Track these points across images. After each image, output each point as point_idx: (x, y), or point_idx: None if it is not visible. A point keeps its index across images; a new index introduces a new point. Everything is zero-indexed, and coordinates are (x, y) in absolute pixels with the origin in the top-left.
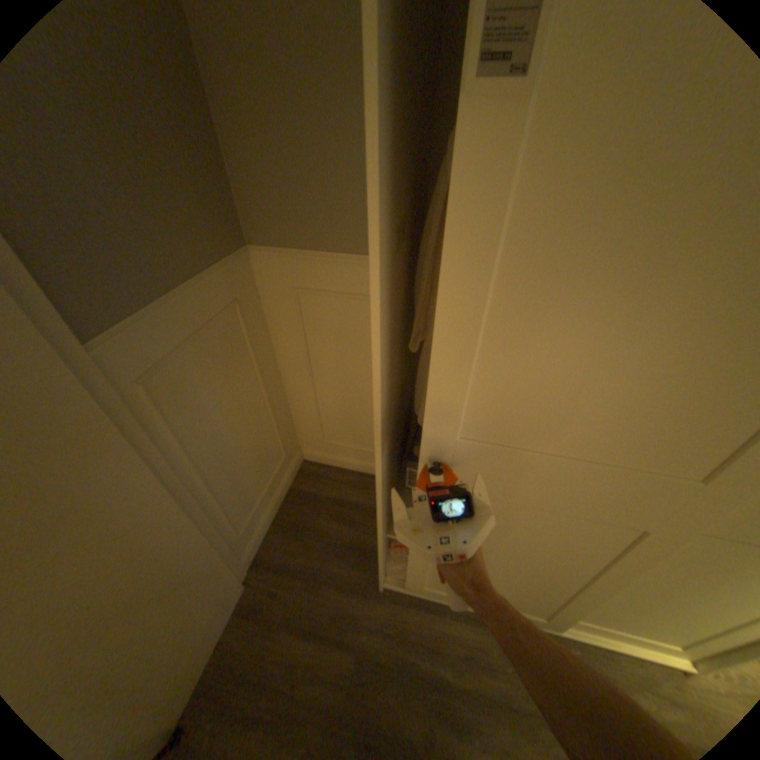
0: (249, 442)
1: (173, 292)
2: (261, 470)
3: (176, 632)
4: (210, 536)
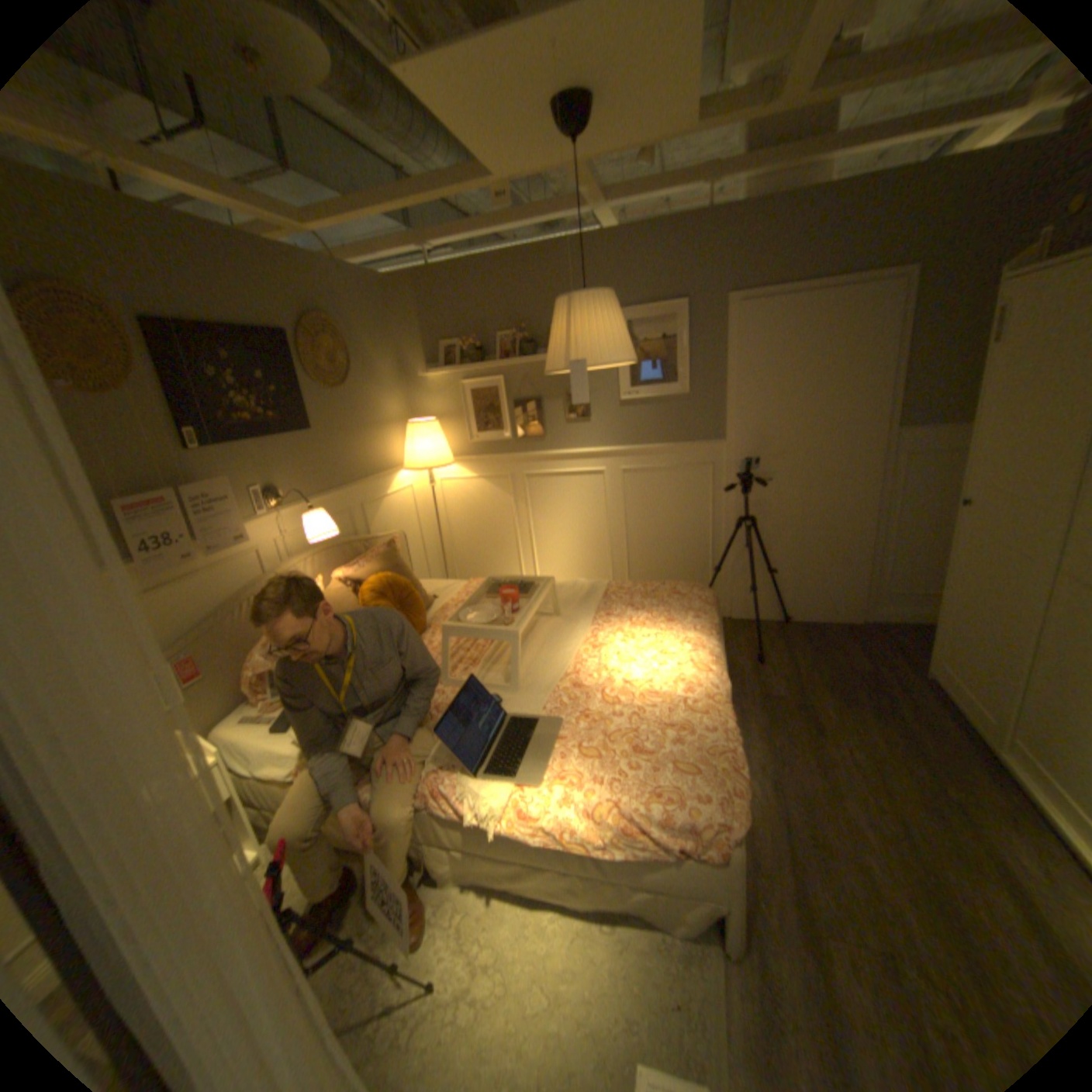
0: (947, 544)
1: (958, 424)
2: (941, 575)
3: (829, 576)
4: (878, 561)
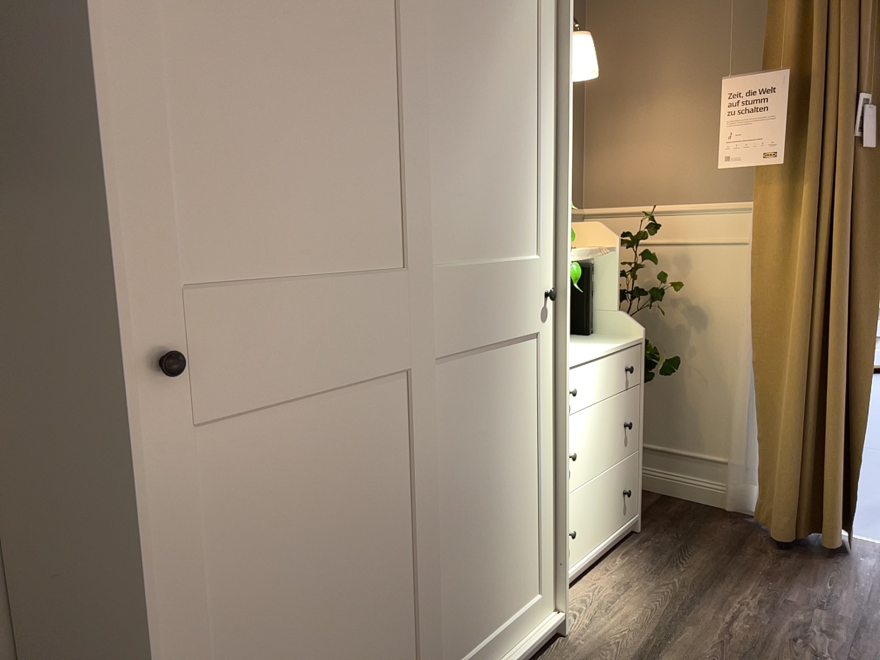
0: None
1: None
2: None
3: None
4: None
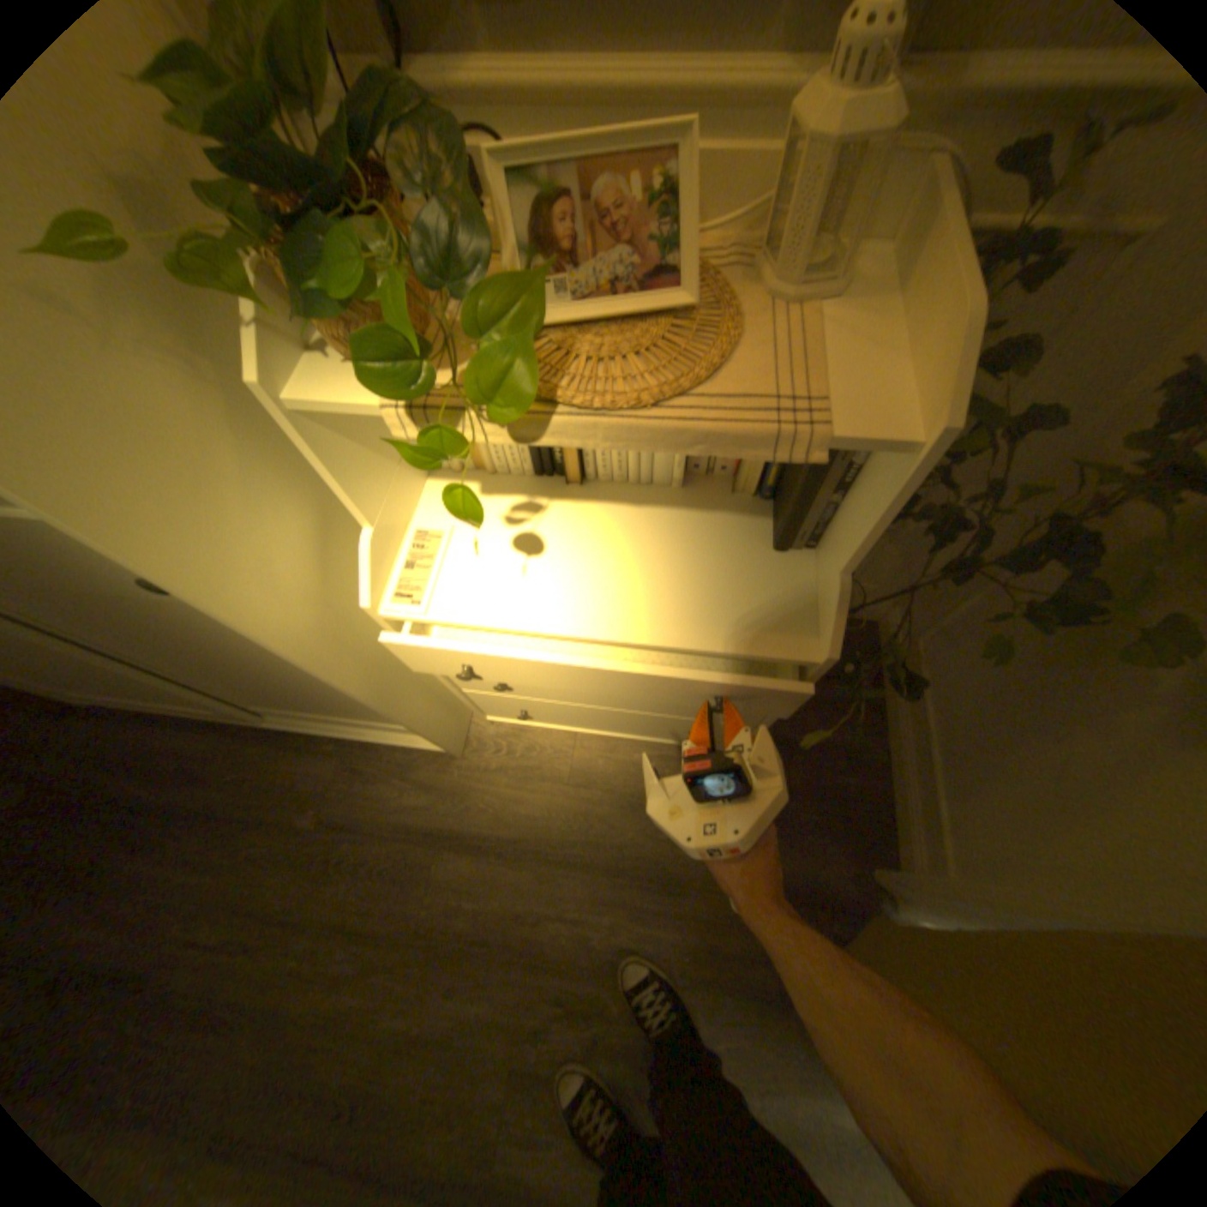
0: None
1: None
2: None
3: None
4: None
